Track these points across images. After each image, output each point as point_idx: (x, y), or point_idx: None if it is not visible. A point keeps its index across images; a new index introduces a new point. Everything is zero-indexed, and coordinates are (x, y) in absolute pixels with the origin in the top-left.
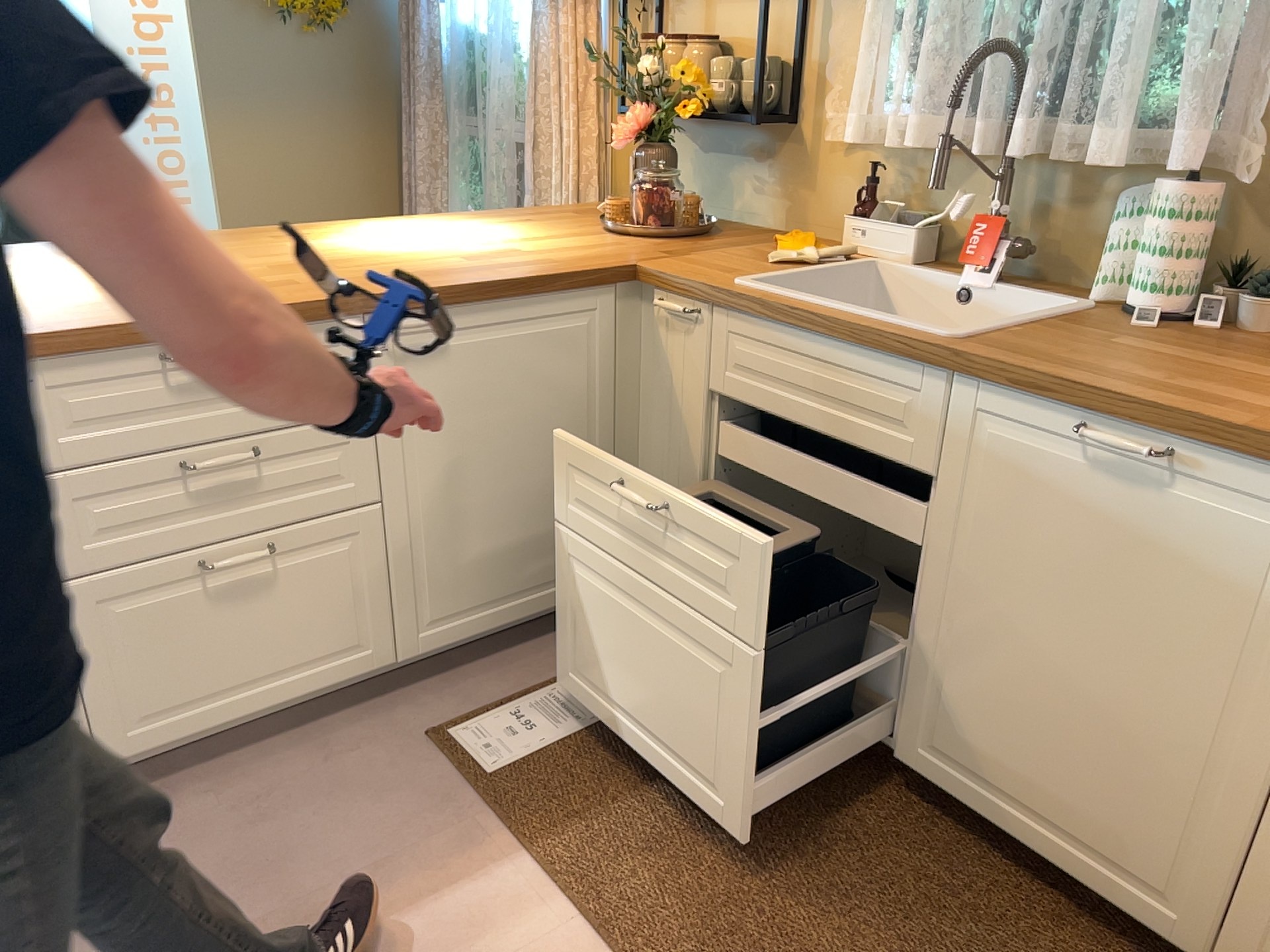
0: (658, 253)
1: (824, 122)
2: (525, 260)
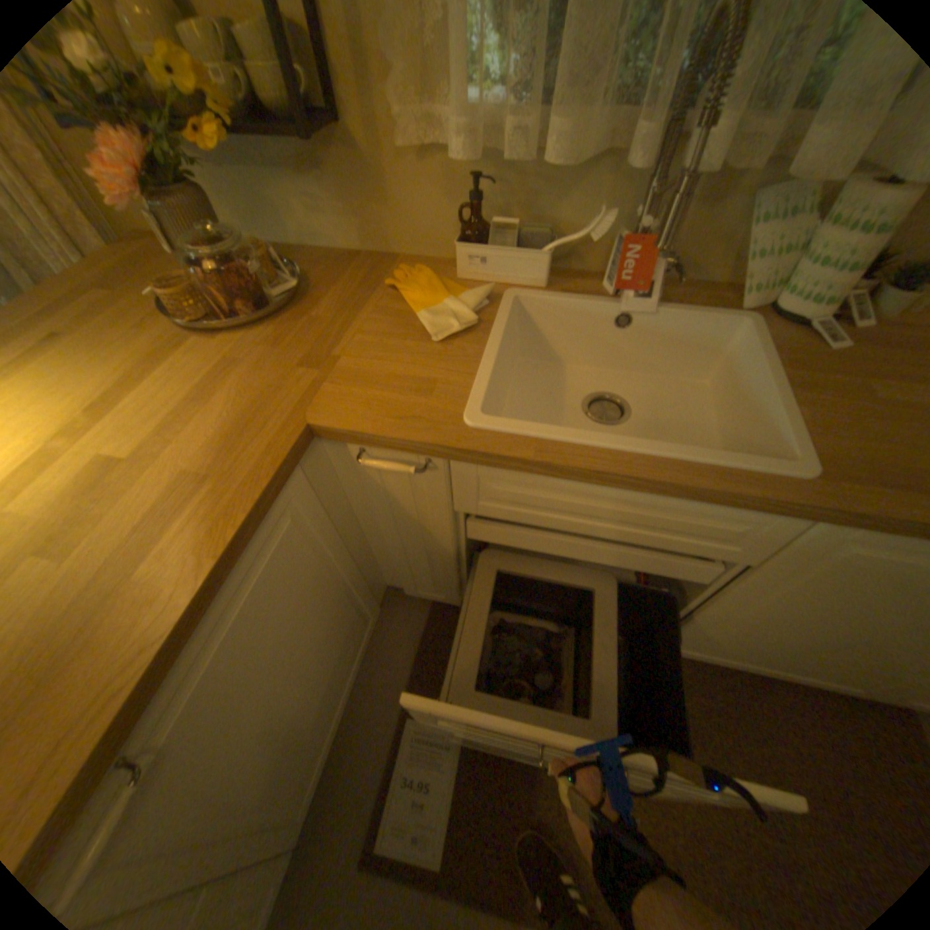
0: (302, 369)
1: (381, 111)
2: (152, 499)
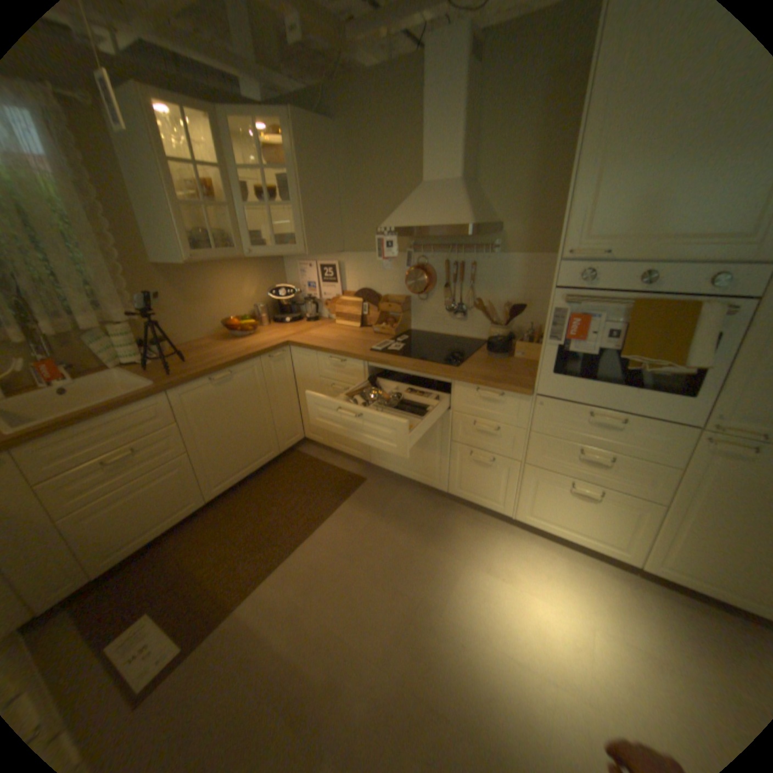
0: None
1: None
2: None
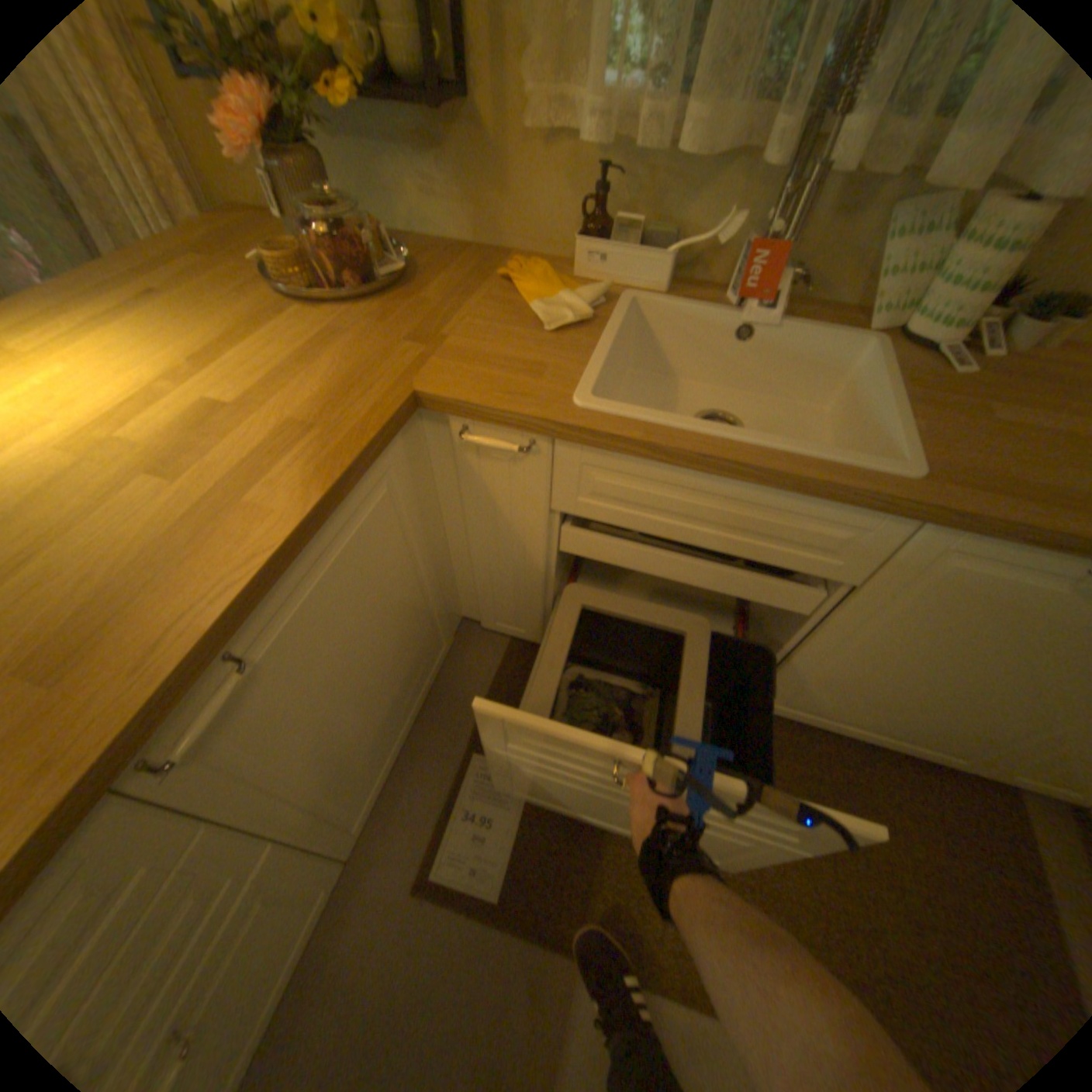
0: (409, 343)
1: (512, 90)
2: (260, 439)
